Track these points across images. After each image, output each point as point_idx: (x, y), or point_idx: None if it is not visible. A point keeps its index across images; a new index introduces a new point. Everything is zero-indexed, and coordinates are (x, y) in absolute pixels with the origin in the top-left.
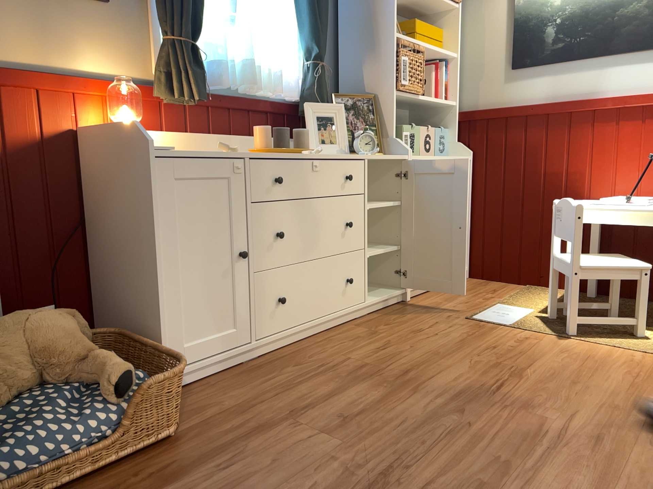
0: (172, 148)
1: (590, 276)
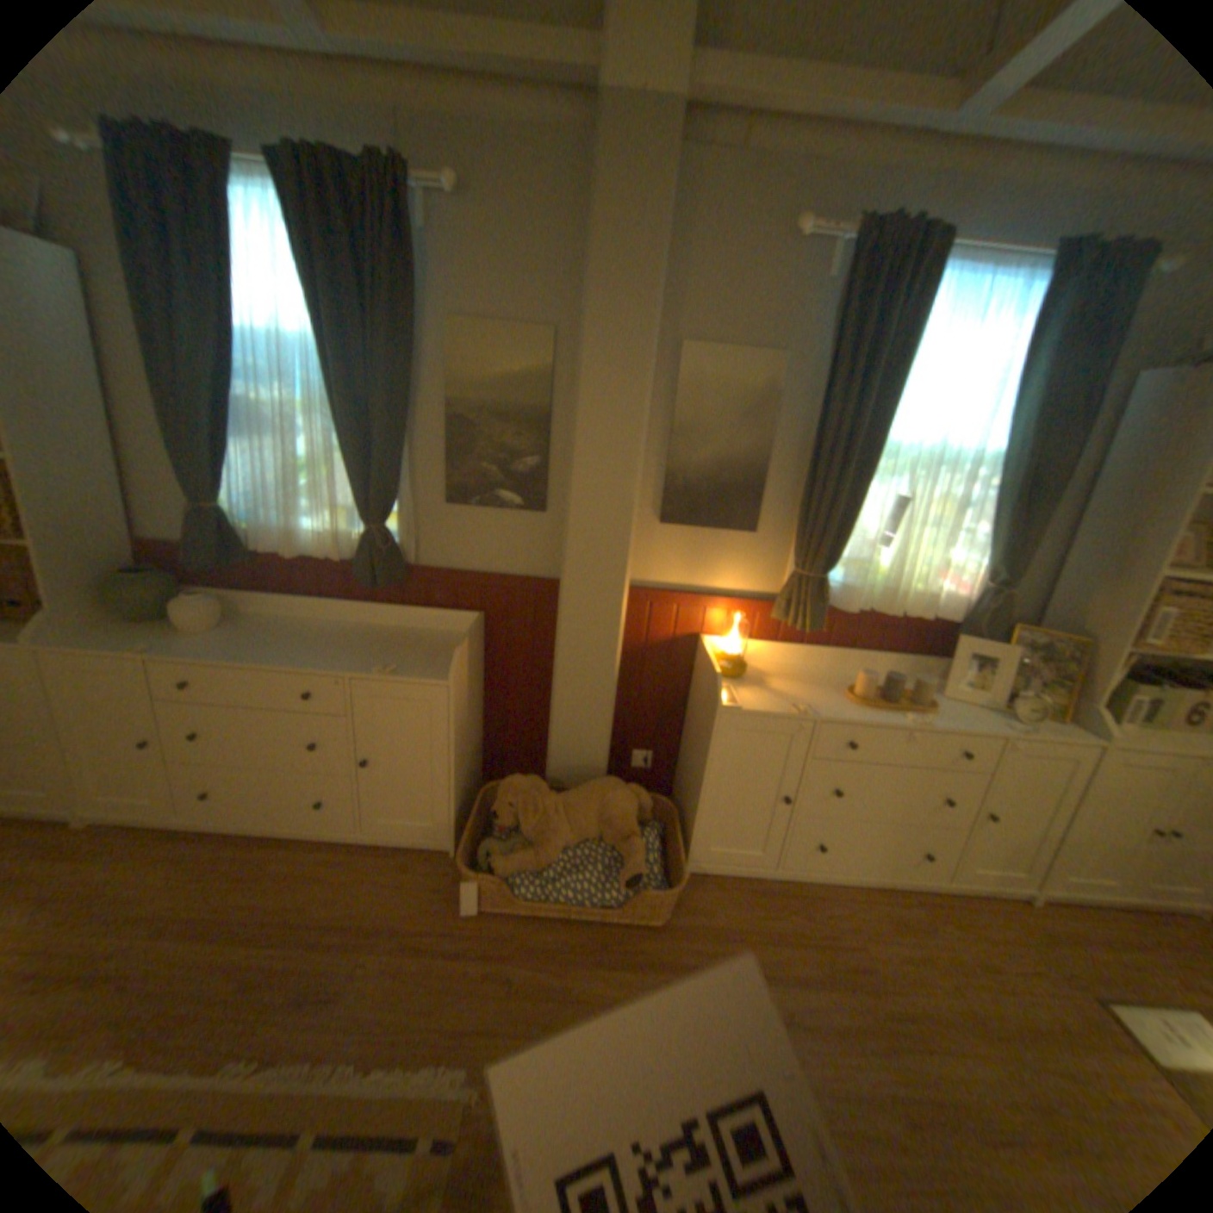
0: (740, 706)
1: None
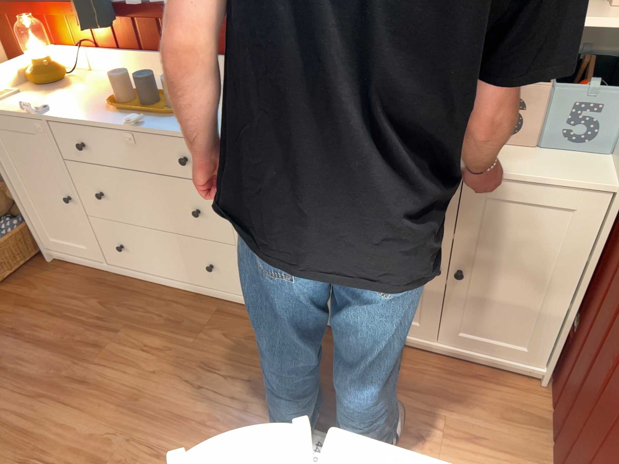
0: None
1: None
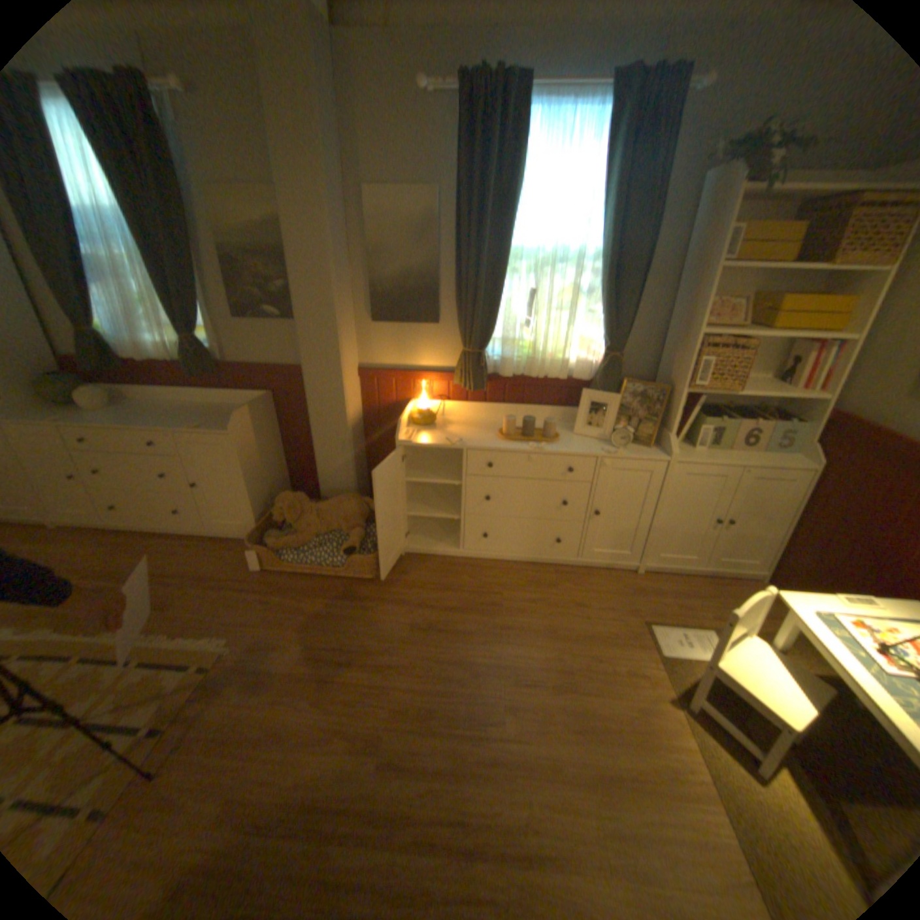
0: (412, 442)
1: (726, 684)
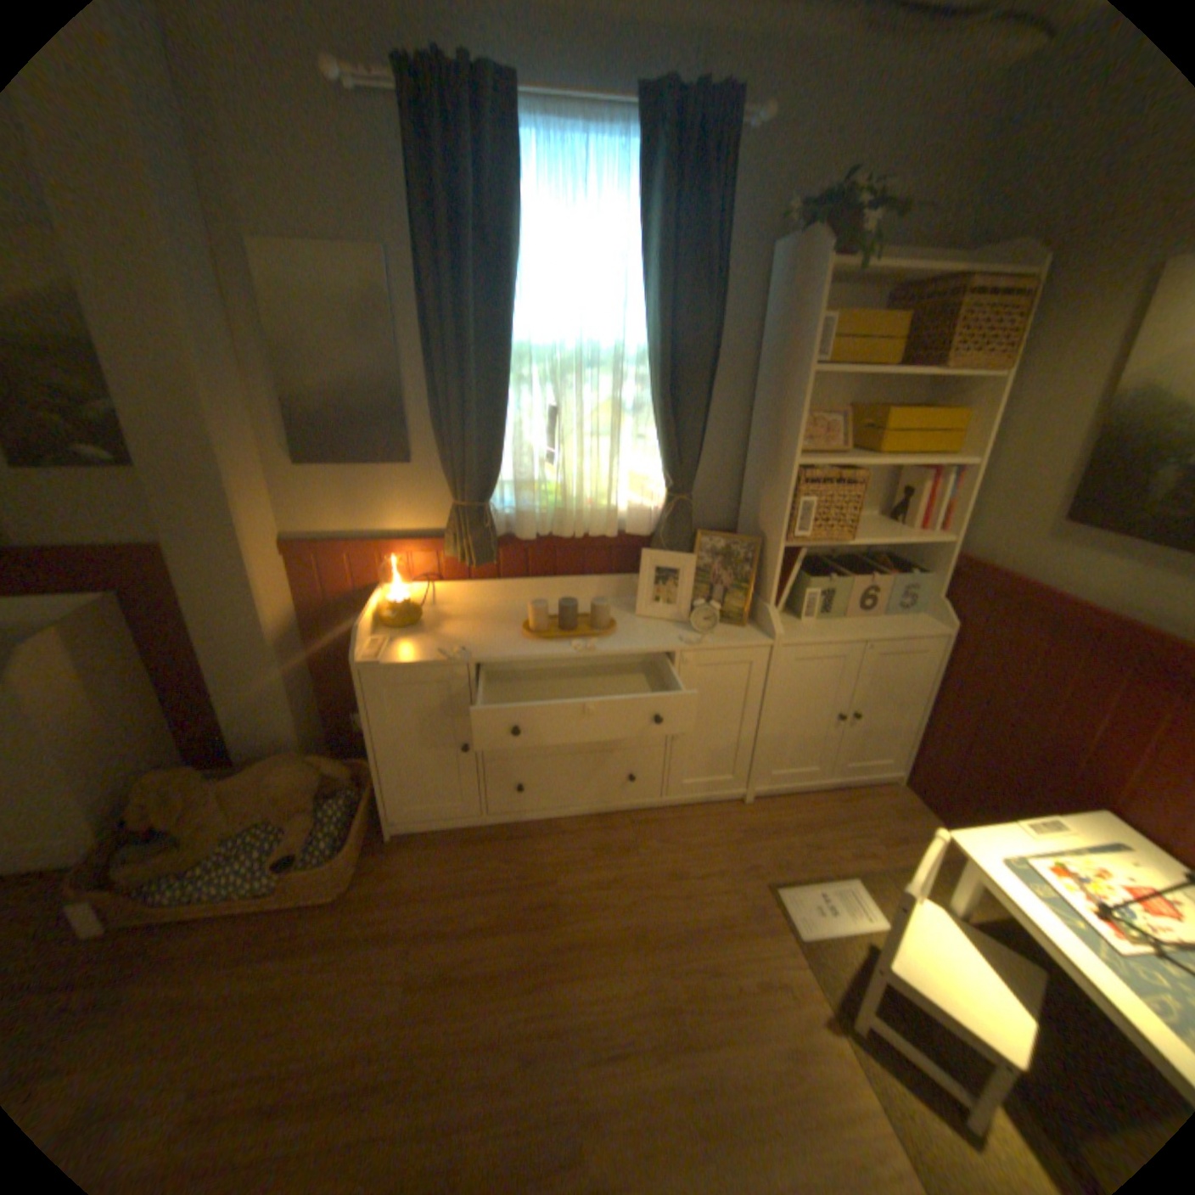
0: (379, 661)
1: (906, 996)
